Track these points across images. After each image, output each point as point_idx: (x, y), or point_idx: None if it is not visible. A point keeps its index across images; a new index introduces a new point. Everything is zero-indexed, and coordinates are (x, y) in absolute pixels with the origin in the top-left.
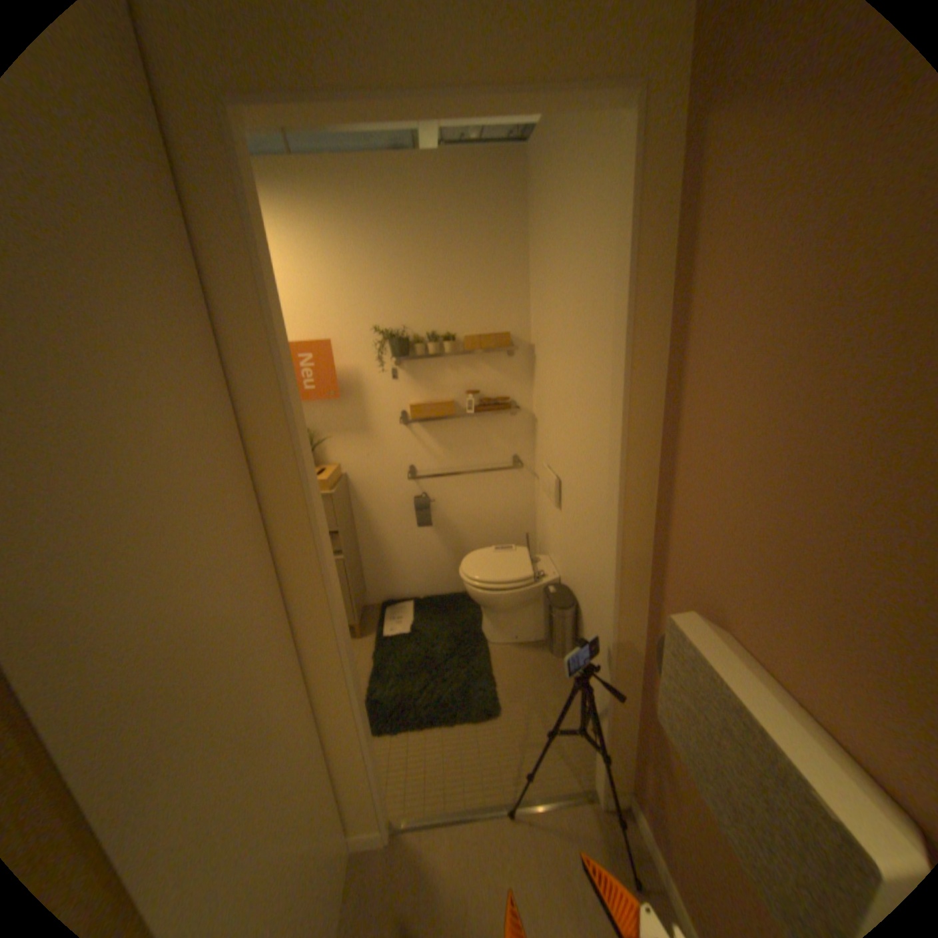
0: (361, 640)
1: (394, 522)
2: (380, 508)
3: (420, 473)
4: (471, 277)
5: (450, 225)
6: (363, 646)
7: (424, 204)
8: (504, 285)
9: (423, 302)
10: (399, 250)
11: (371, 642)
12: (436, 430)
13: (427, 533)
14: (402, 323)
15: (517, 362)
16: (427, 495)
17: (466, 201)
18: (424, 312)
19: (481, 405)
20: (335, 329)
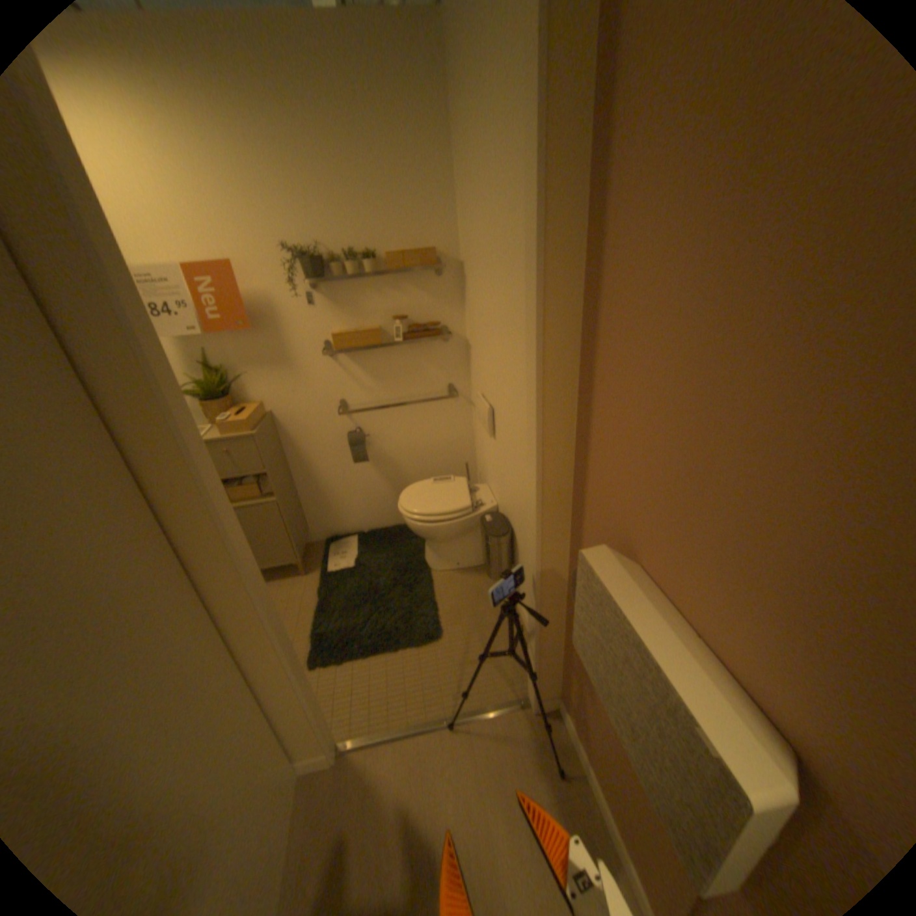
0: (305, 577)
1: (329, 459)
2: (313, 446)
3: (352, 408)
4: (388, 182)
5: (357, 114)
6: (308, 582)
7: (324, 85)
8: (426, 192)
9: (335, 212)
10: (300, 147)
11: (316, 578)
12: (364, 361)
13: (365, 469)
14: (314, 238)
15: (446, 282)
16: (361, 430)
17: (374, 82)
18: (337, 224)
19: (411, 332)
20: (235, 246)
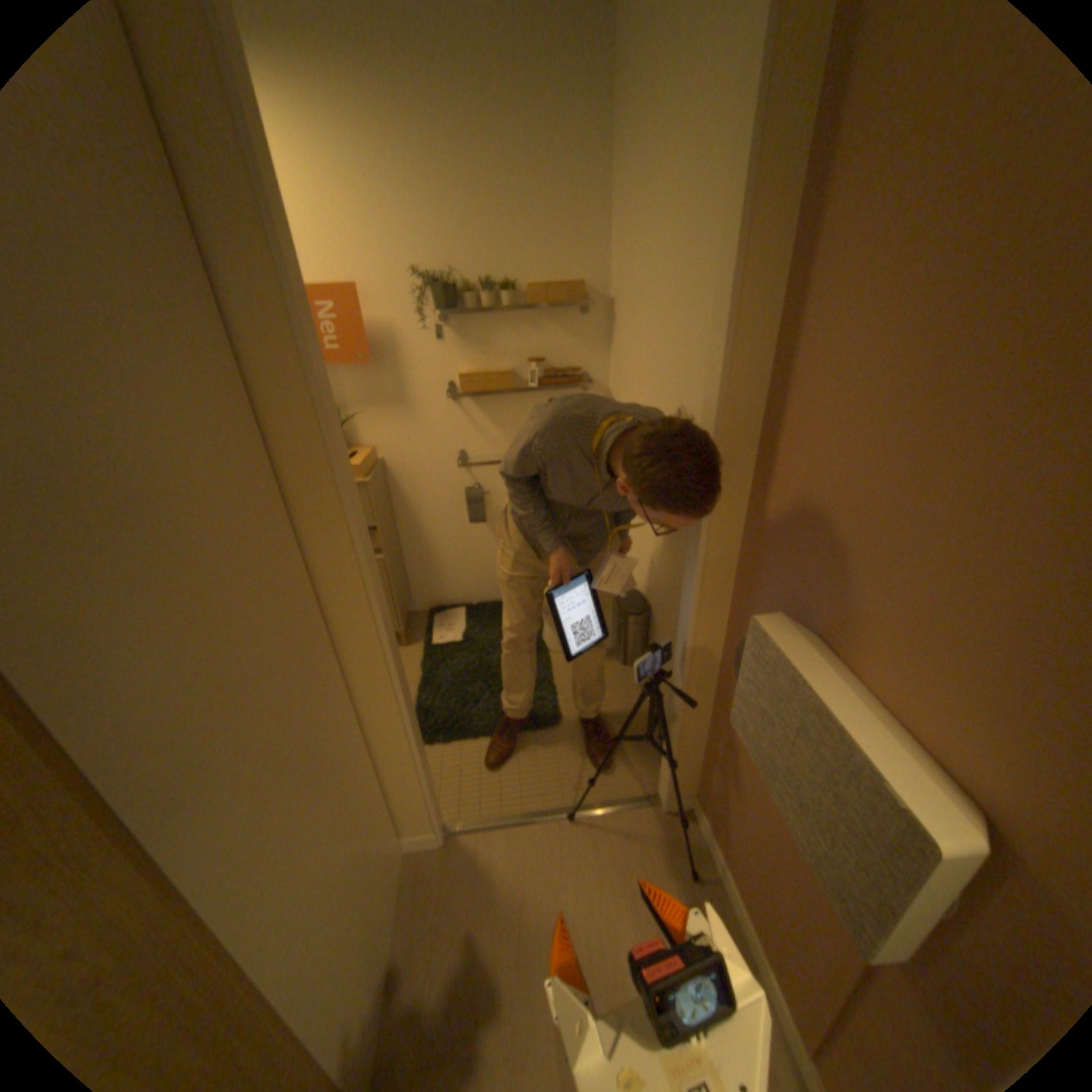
0: (407, 648)
1: (441, 517)
2: (424, 501)
3: (472, 460)
4: (536, 201)
5: (509, 121)
6: (409, 653)
7: (474, 86)
8: (579, 214)
9: (473, 233)
10: (441, 156)
11: (418, 650)
12: (490, 407)
13: (480, 531)
14: (447, 262)
15: (591, 320)
16: (479, 486)
17: (531, 85)
18: (475, 247)
19: (546, 376)
20: (359, 267)
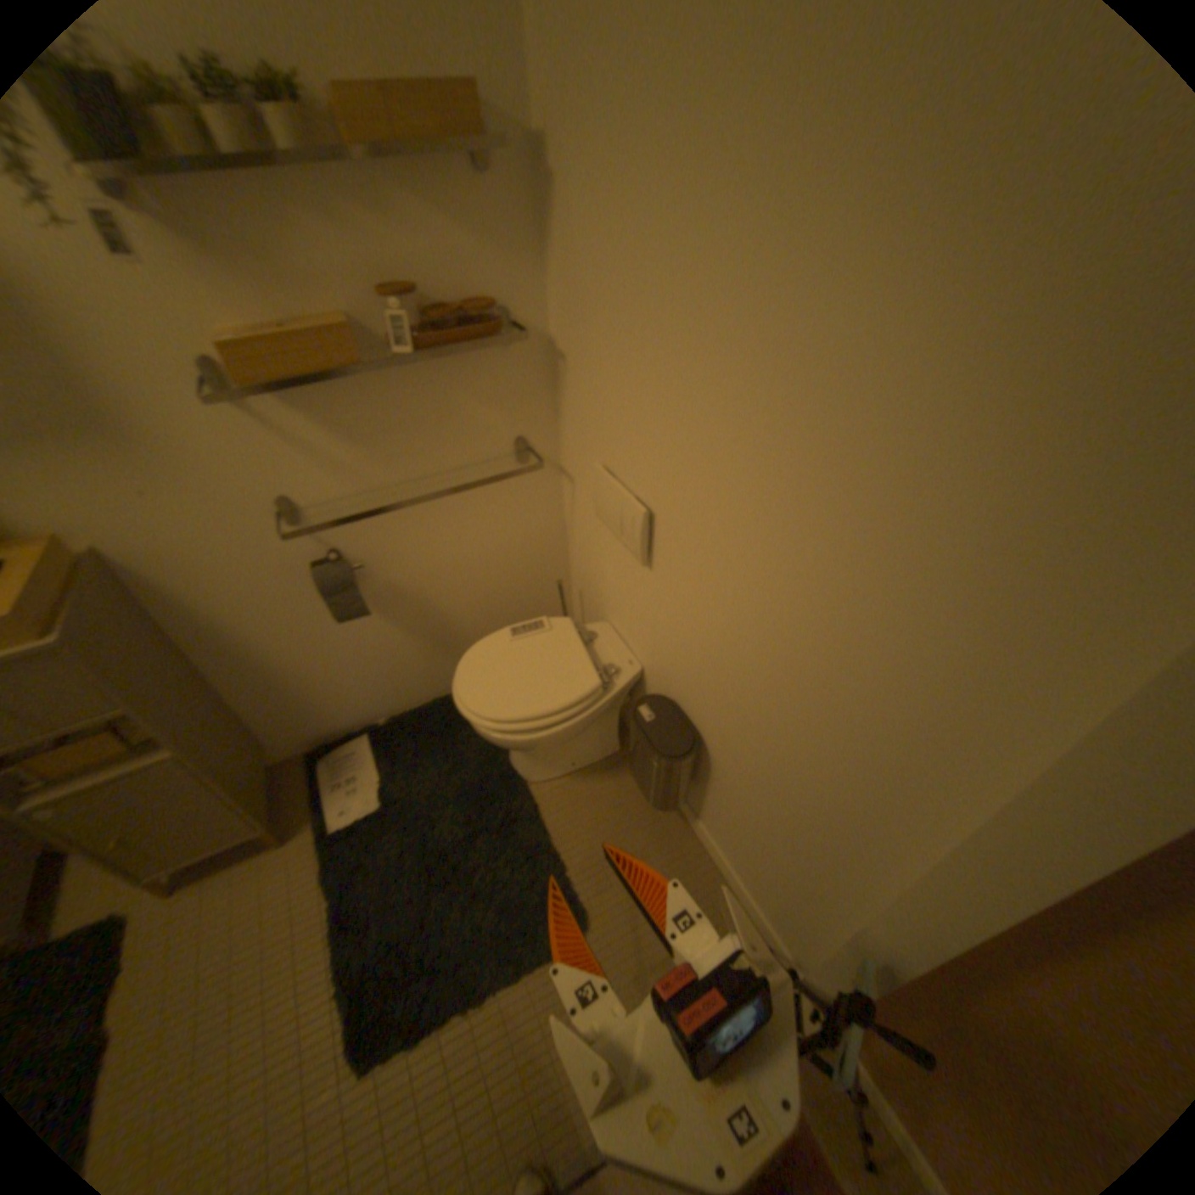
0: (279, 851)
1: (273, 619)
2: (225, 602)
3: (304, 509)
4: None
5: None
6: (287, 862)
7: None
8: None
9: None
10: None
11: (302, 848)
12: (313, 400)
13: (357, 621)
14: None
15: (496, 185)
16: (335, 552)
17: None
18: None
19: (421, 320)
20: None
